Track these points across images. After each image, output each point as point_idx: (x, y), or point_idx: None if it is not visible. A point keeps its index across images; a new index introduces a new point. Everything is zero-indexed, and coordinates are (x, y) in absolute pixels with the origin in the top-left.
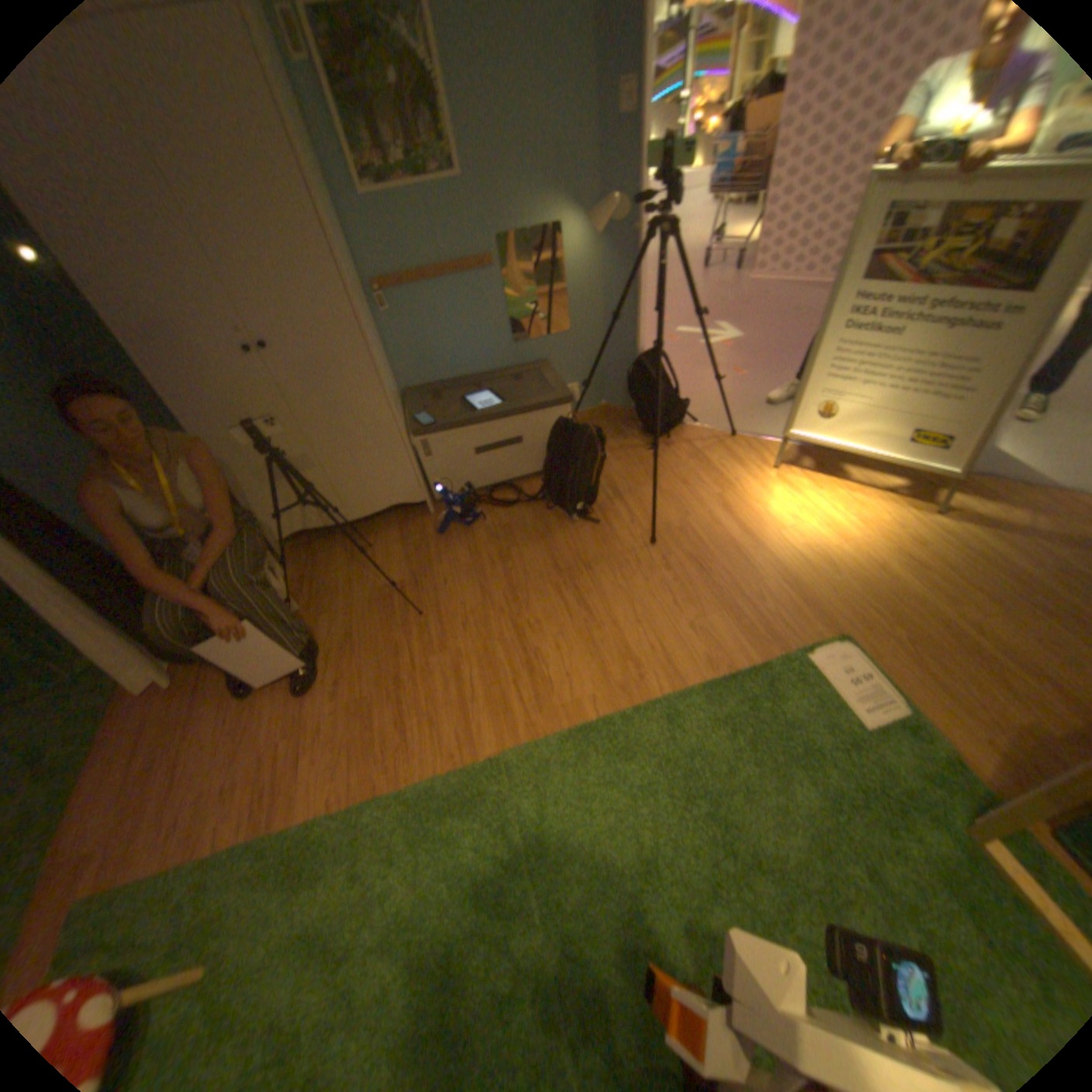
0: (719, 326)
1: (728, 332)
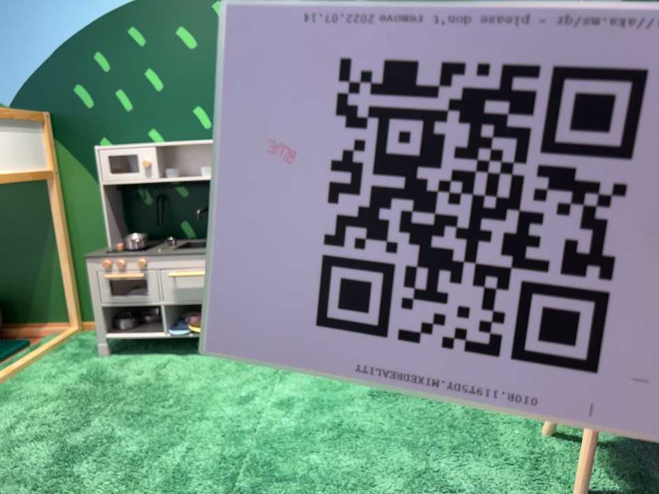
0: None
1: None
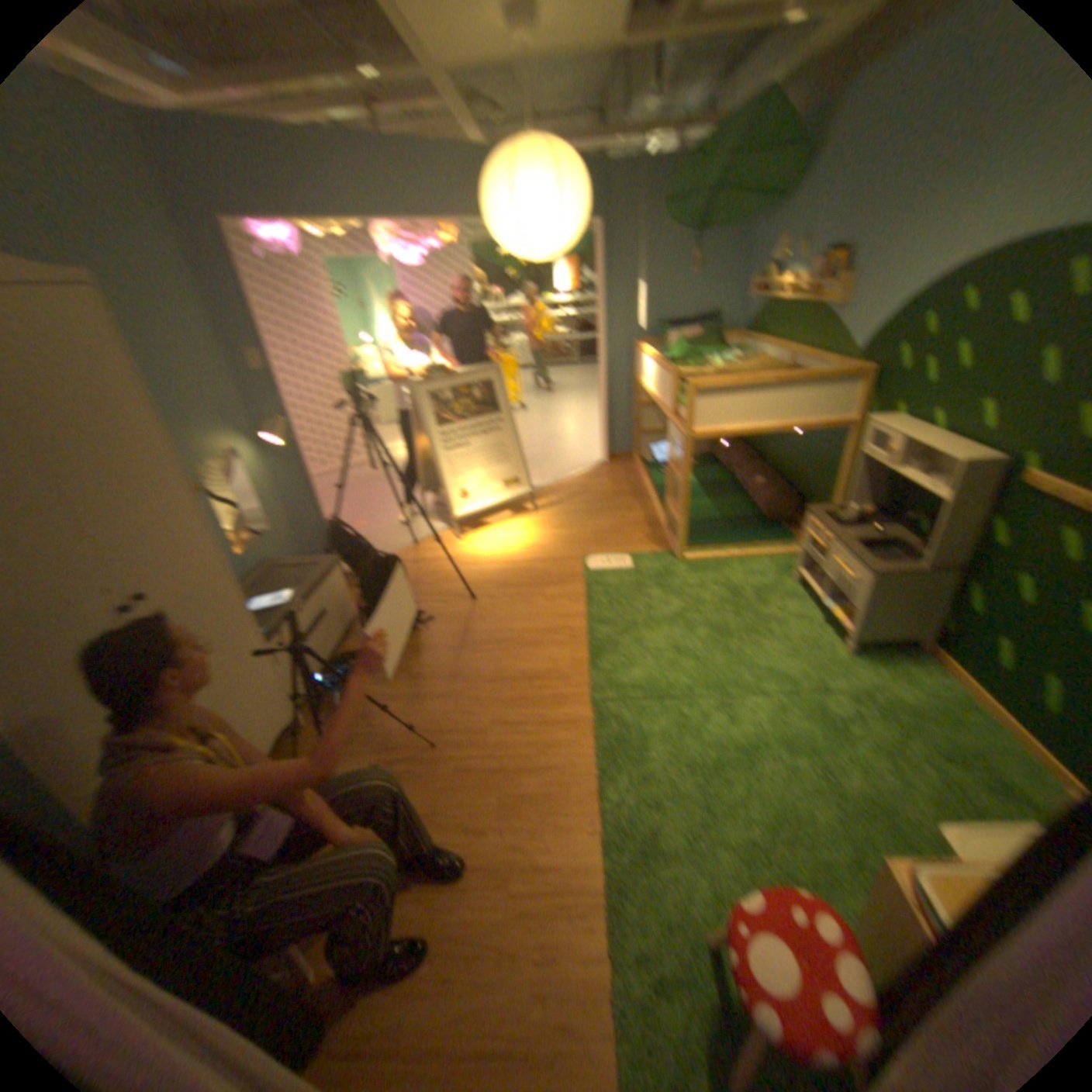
0: None
1: None
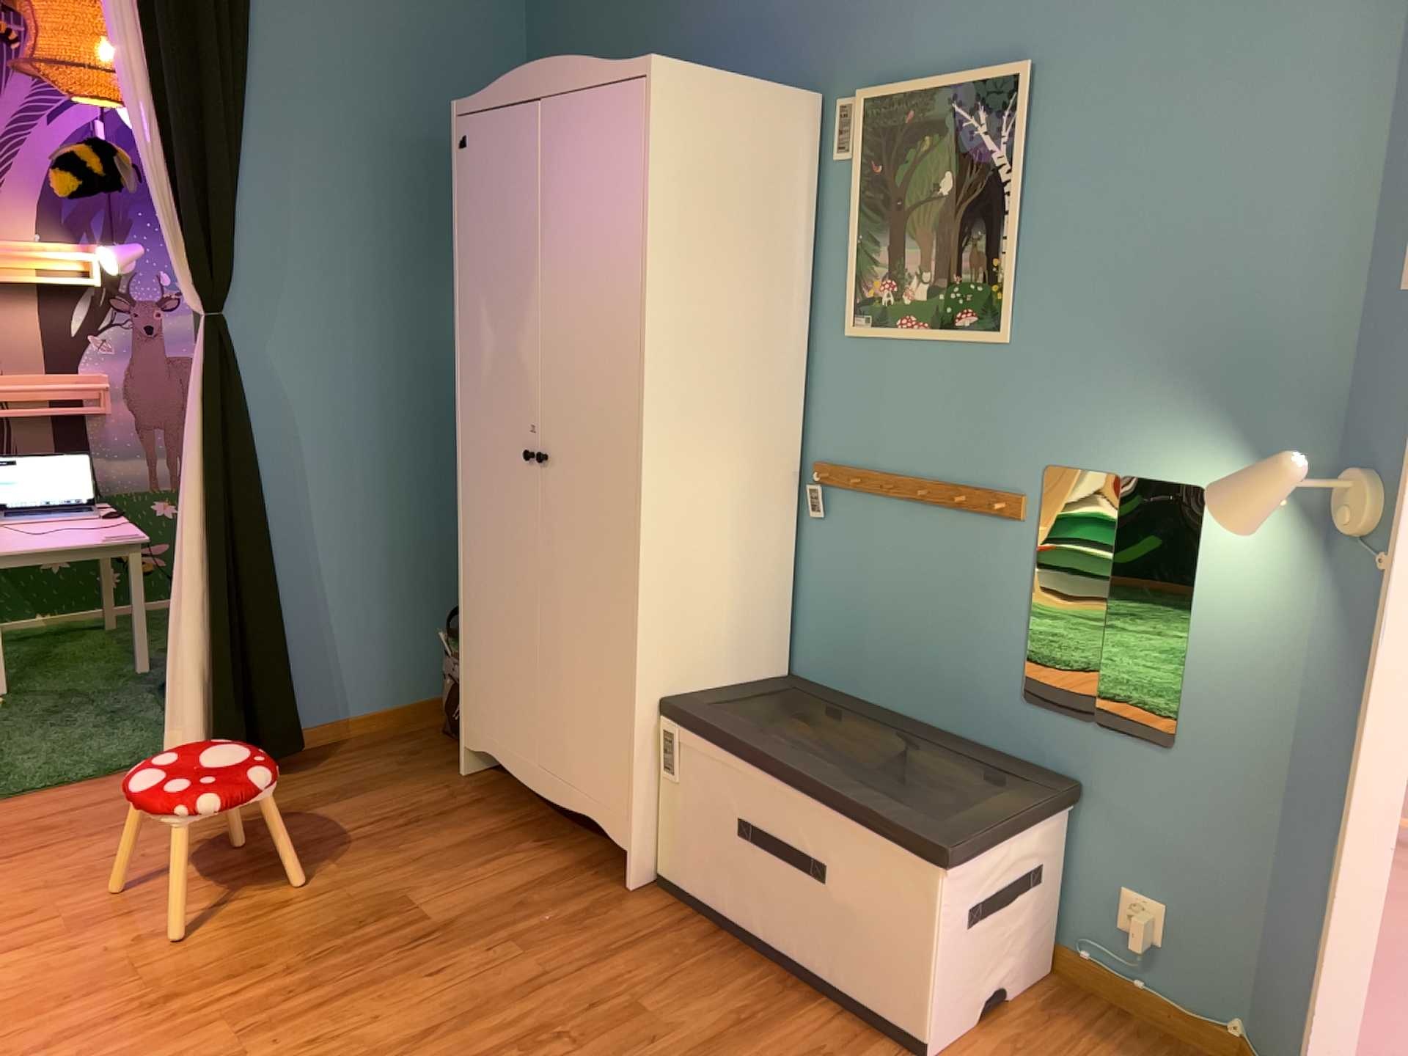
0: None
1: None
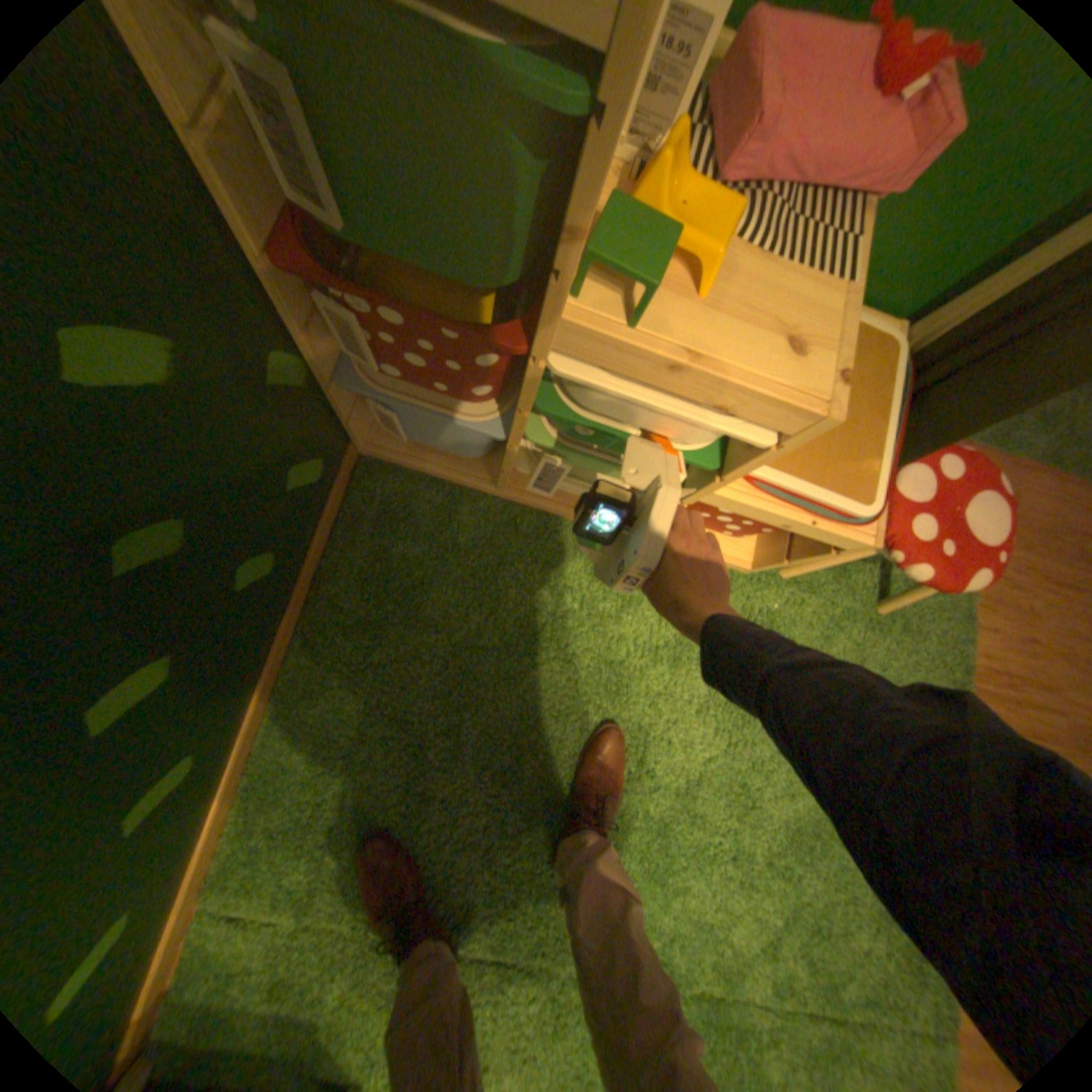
0: None
1: None
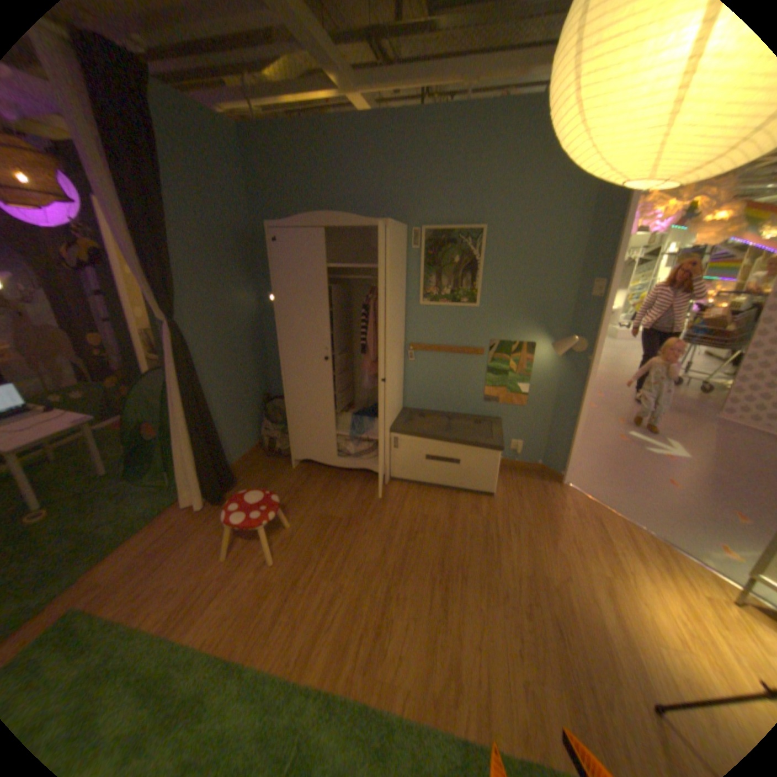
0: (673, 442)
1: (680, 449)
